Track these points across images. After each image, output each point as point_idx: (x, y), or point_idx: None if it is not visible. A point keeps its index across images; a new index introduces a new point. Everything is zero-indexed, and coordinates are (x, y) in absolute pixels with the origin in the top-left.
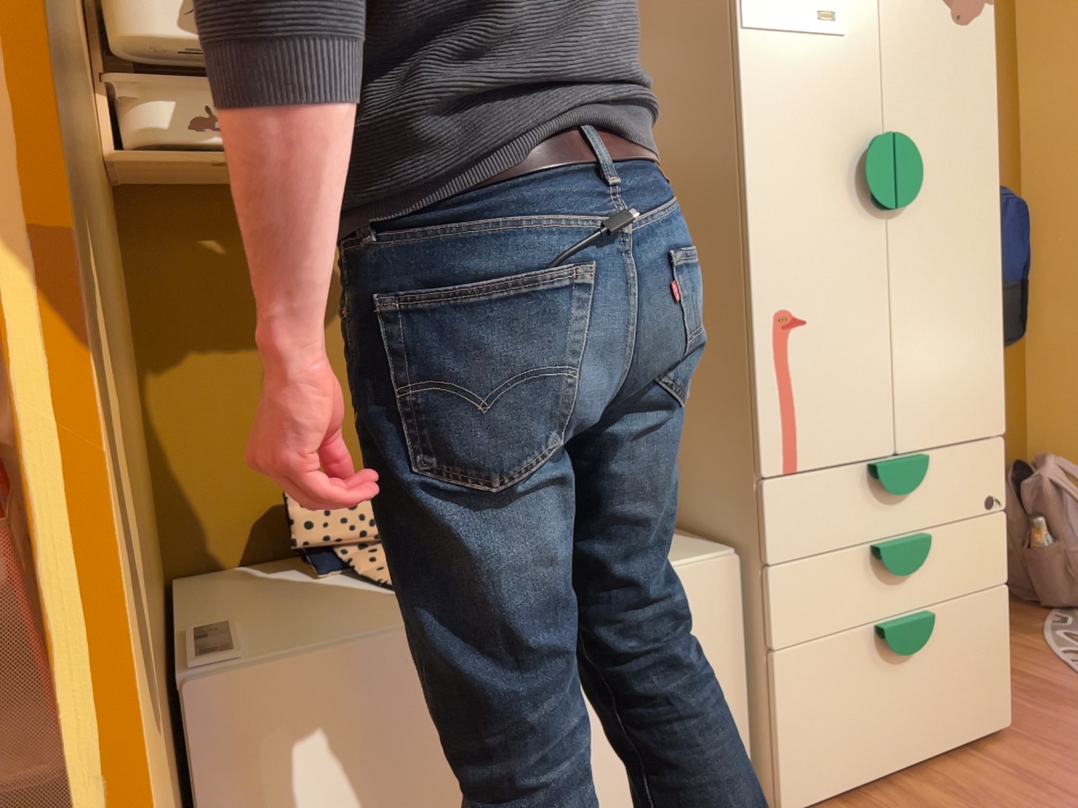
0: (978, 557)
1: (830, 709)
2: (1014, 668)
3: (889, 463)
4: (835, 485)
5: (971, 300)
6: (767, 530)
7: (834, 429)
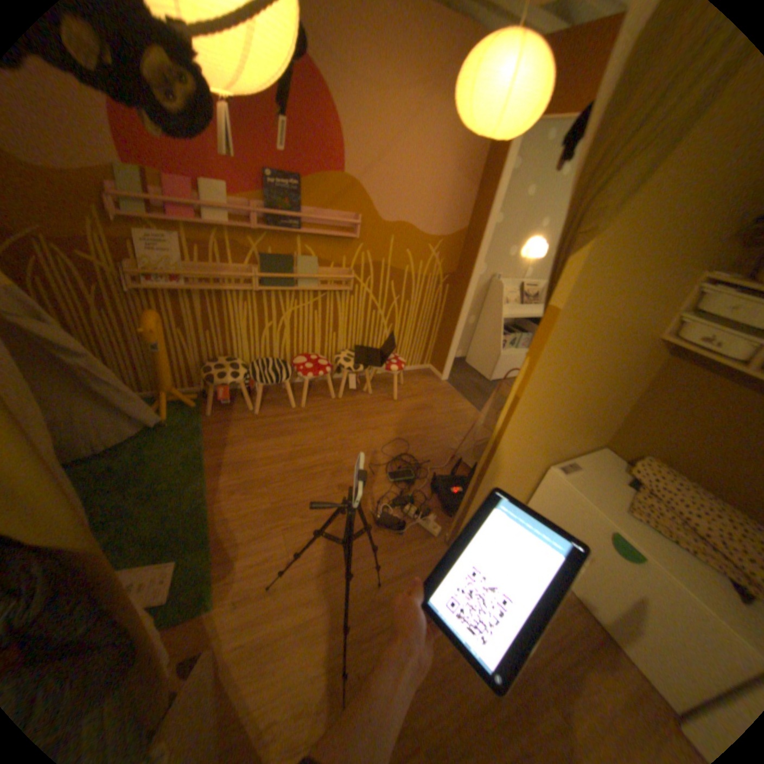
0: None
1: None
2: None
3: None
4: None
5: None
6: None
7: None
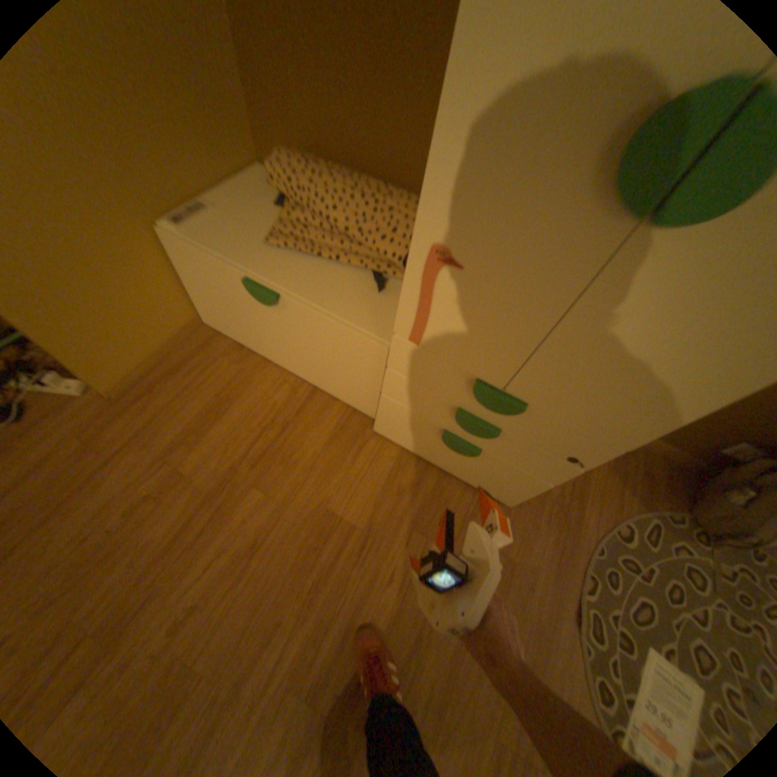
0: (536, 465)
1: (405, 428)
2: (582, 502)
3: (484, 391)
4: (444, 369)
5: (693, 367)
6: (389, 354)
7: (455, 346)
